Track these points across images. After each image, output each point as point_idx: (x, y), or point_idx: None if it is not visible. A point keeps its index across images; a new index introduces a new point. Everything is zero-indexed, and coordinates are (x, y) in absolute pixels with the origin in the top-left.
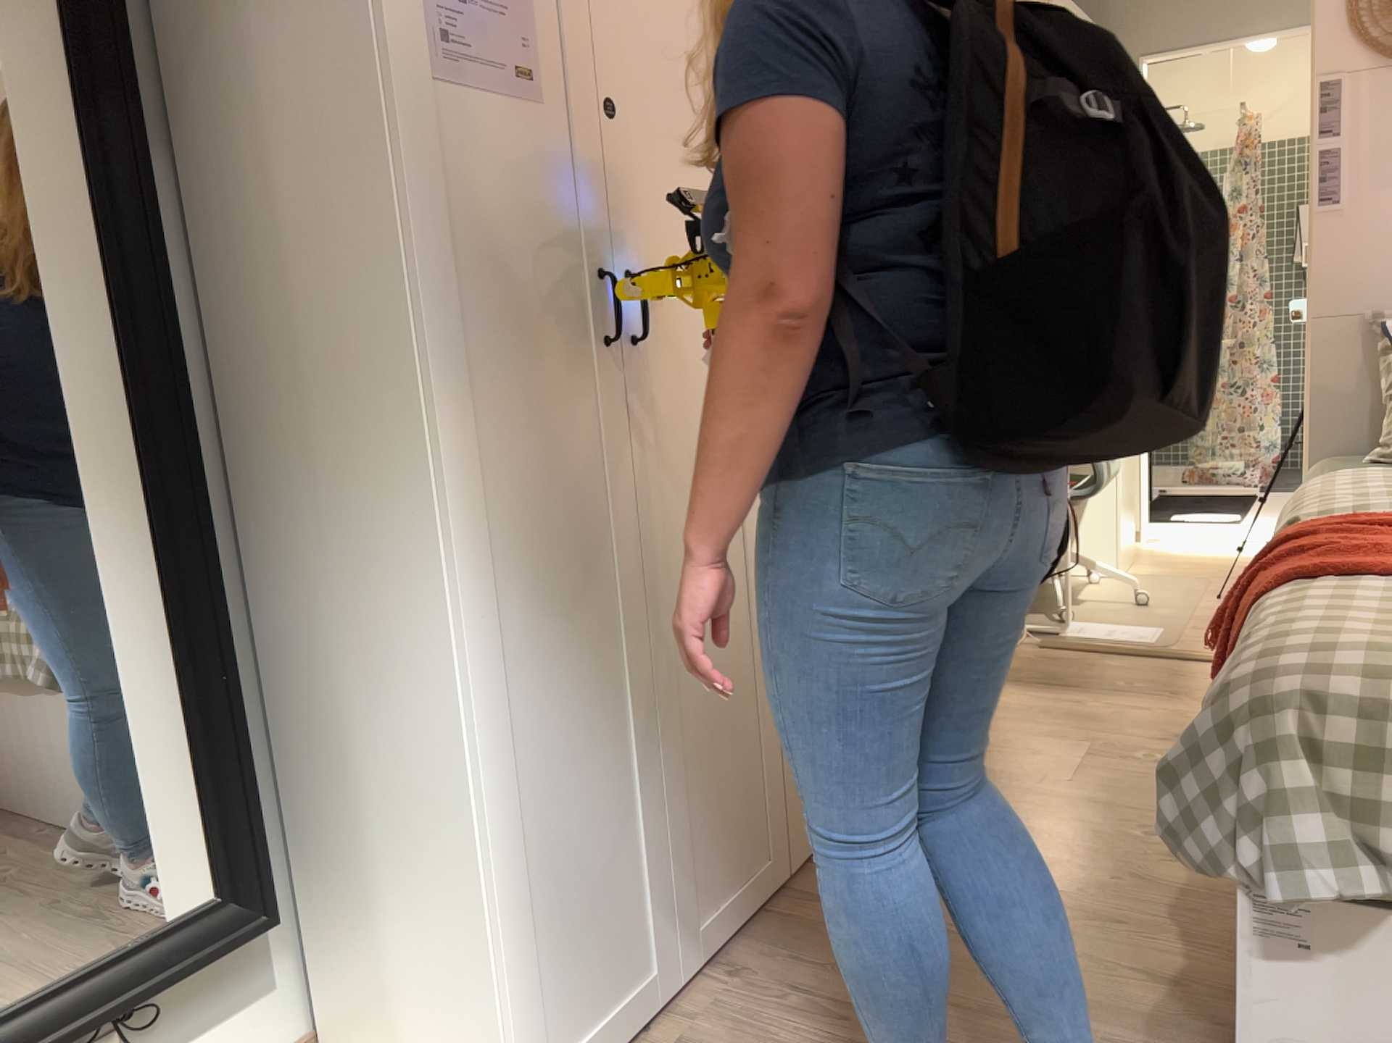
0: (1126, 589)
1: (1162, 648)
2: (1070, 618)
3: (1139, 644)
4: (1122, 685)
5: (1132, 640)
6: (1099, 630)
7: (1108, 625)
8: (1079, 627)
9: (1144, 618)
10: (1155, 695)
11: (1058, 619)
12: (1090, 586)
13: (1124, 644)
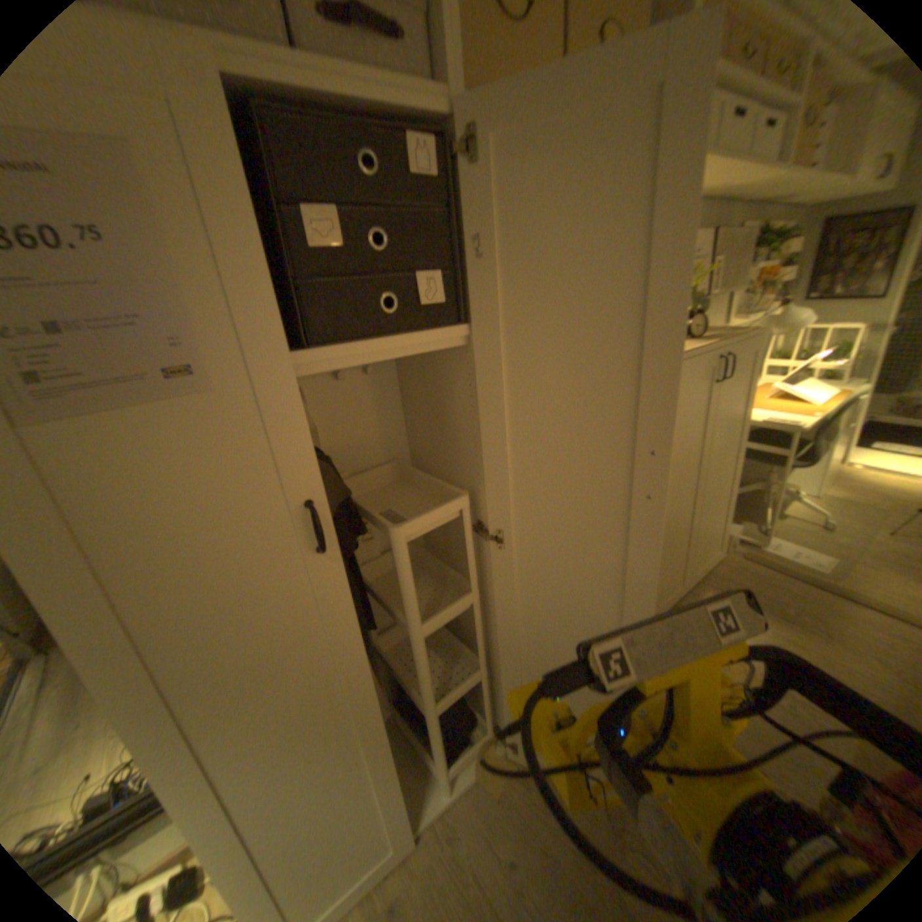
0: (823, 513)
1: (835, 585)
2: (774, 536)
3: (819, 577)
4: (795, 619)
5: (815, 571)
6: (793, 552)
7: (801, 549)
8: (779, 546)
9: (831, 547)
10: (817, 638)
11: (766, 535)
12: (798, 504)
13: (807, 574)
